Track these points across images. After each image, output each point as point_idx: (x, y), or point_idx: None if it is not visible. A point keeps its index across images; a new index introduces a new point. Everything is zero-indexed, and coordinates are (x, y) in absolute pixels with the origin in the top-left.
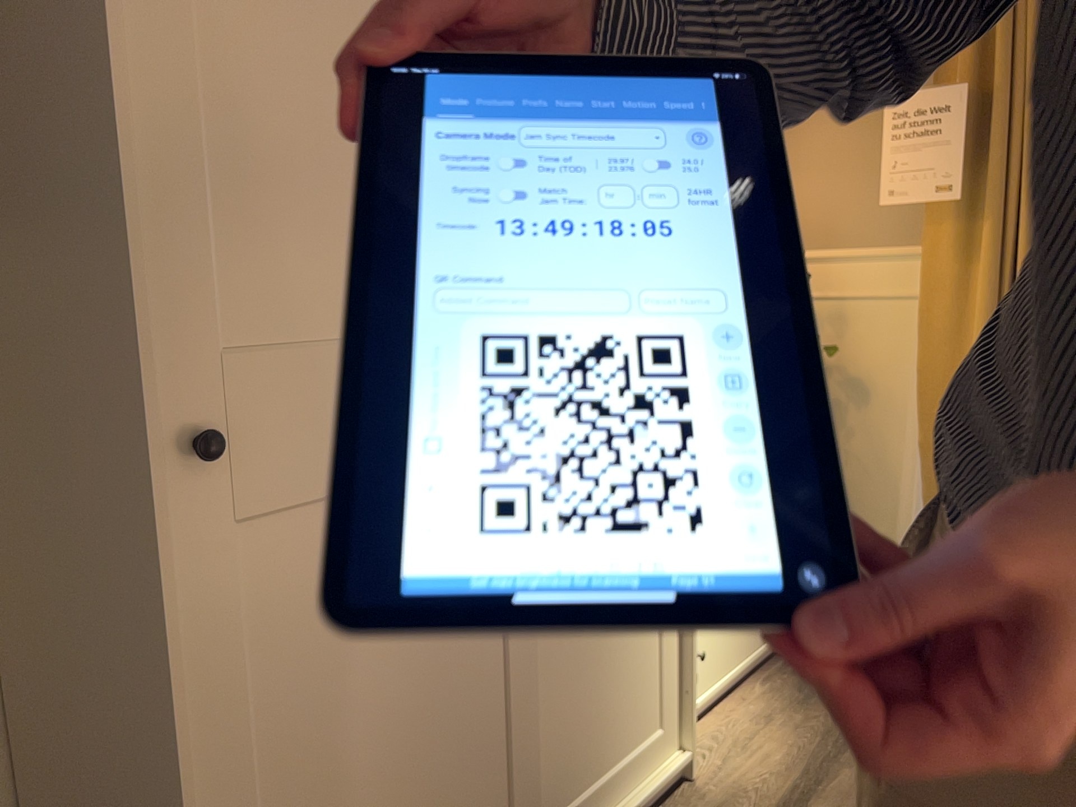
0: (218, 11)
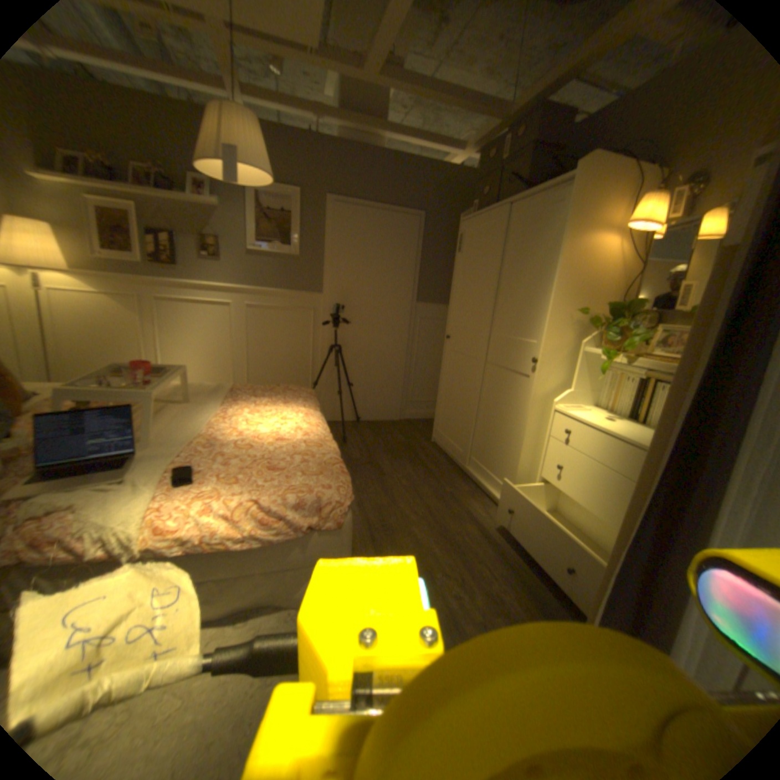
0: (461, 279)
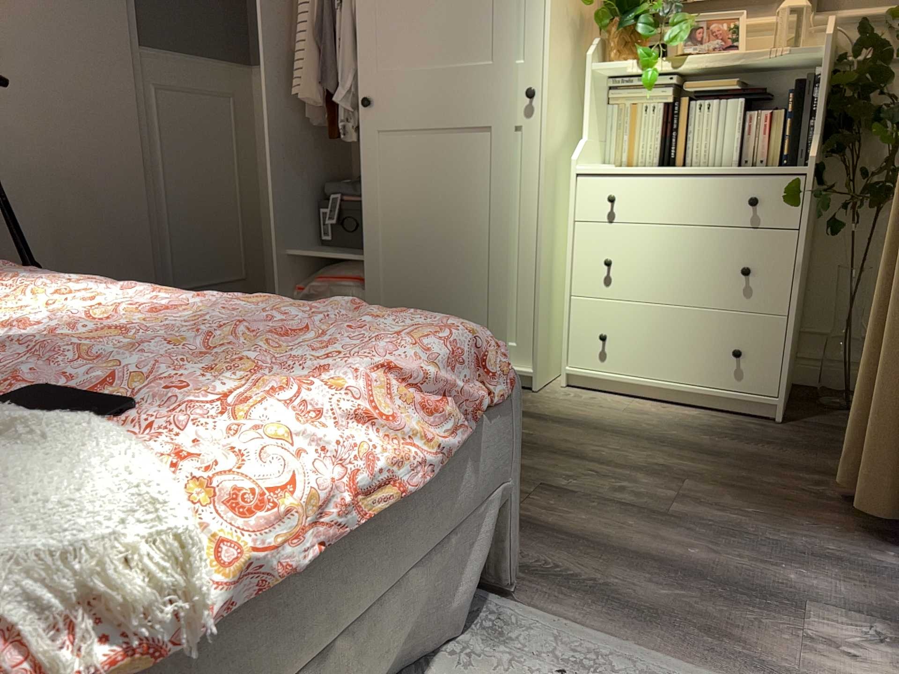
0: None
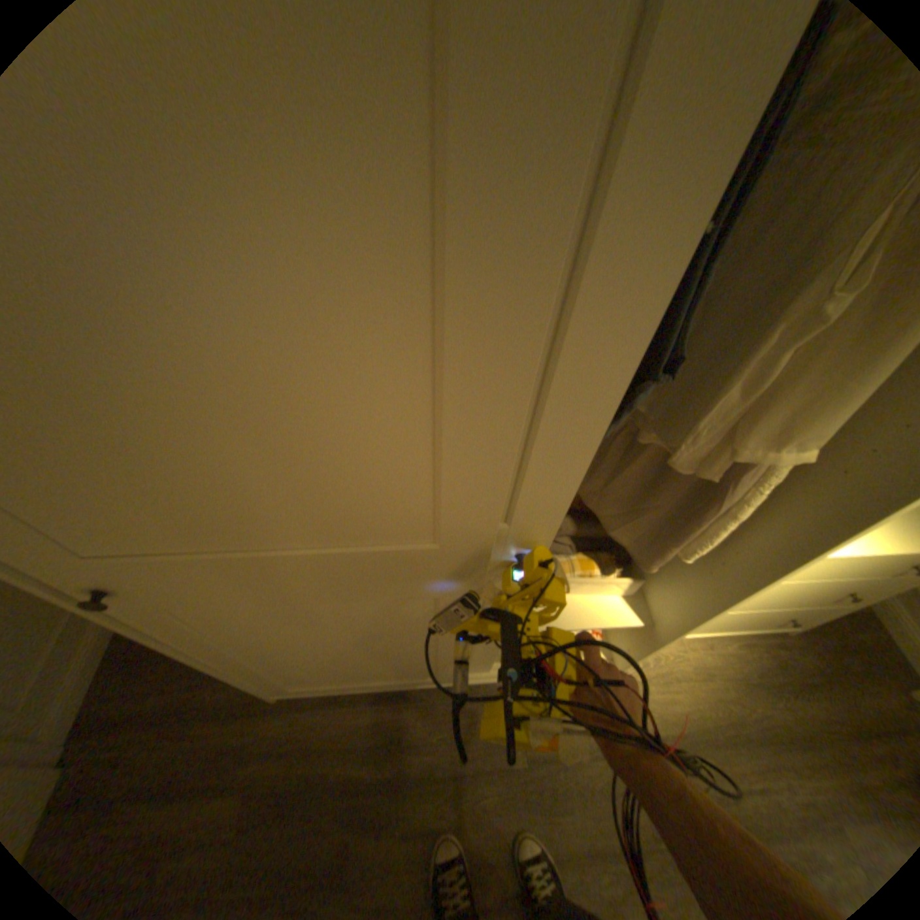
0: None
